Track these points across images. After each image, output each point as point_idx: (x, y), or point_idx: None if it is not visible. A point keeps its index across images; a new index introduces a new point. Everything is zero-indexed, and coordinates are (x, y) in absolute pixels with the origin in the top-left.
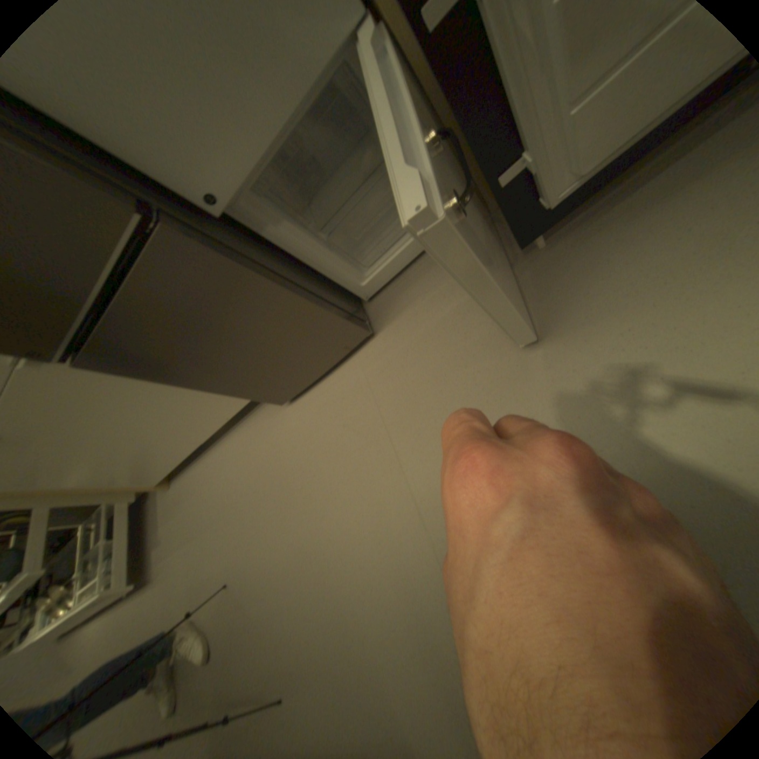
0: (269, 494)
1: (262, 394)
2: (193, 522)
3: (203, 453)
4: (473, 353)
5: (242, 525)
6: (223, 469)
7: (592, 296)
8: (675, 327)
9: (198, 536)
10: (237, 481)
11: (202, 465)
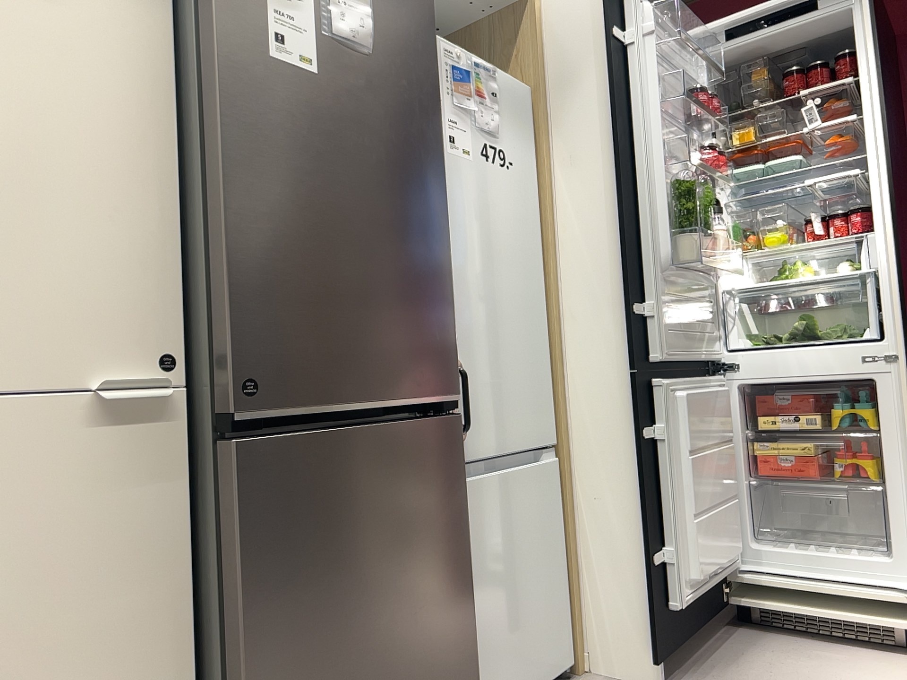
0: None
1: None
2: None
3: None
4: None
5: None
6: None
7: None
8: None
9: None
10: None
11: None
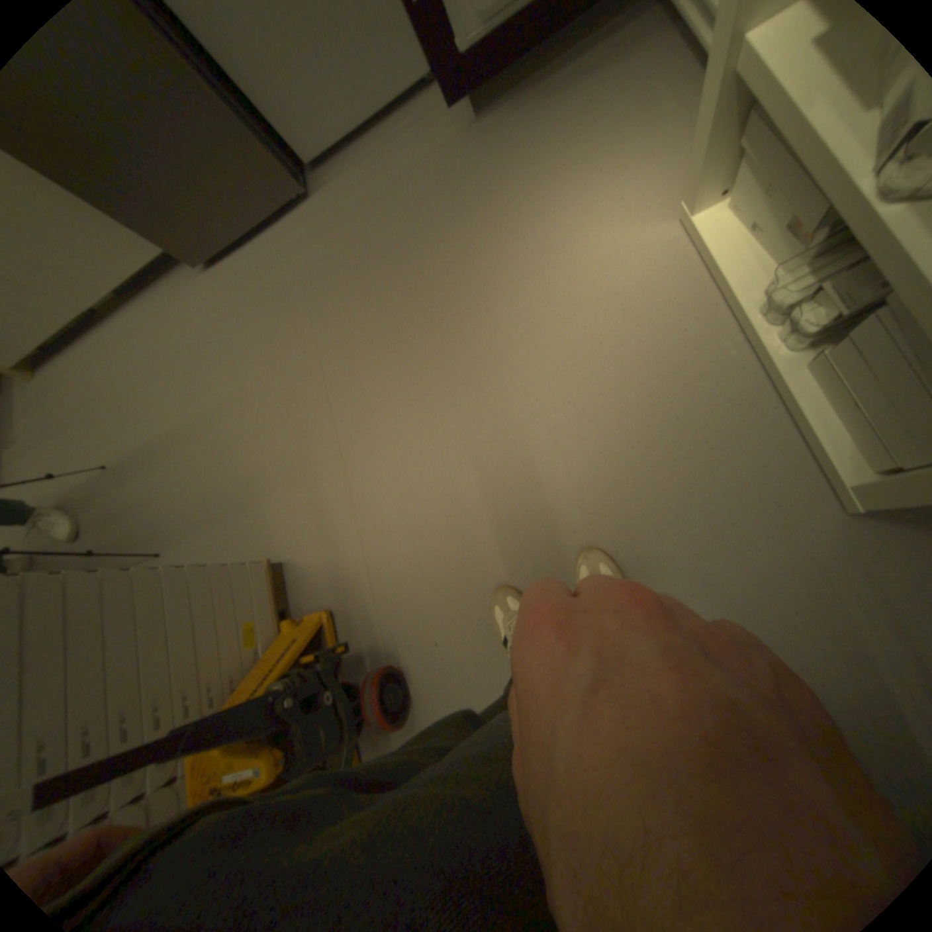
0: (168, 368)
1: (166, 241)
2: (66, 411)
3: (85, 333)
4: (395, 215)
5: (131, 404)
6: (112, 348)
7: (496, 166)
8: (542, 195)
9: (72, 425)
10: (129, 359)
11: (83, 347)
